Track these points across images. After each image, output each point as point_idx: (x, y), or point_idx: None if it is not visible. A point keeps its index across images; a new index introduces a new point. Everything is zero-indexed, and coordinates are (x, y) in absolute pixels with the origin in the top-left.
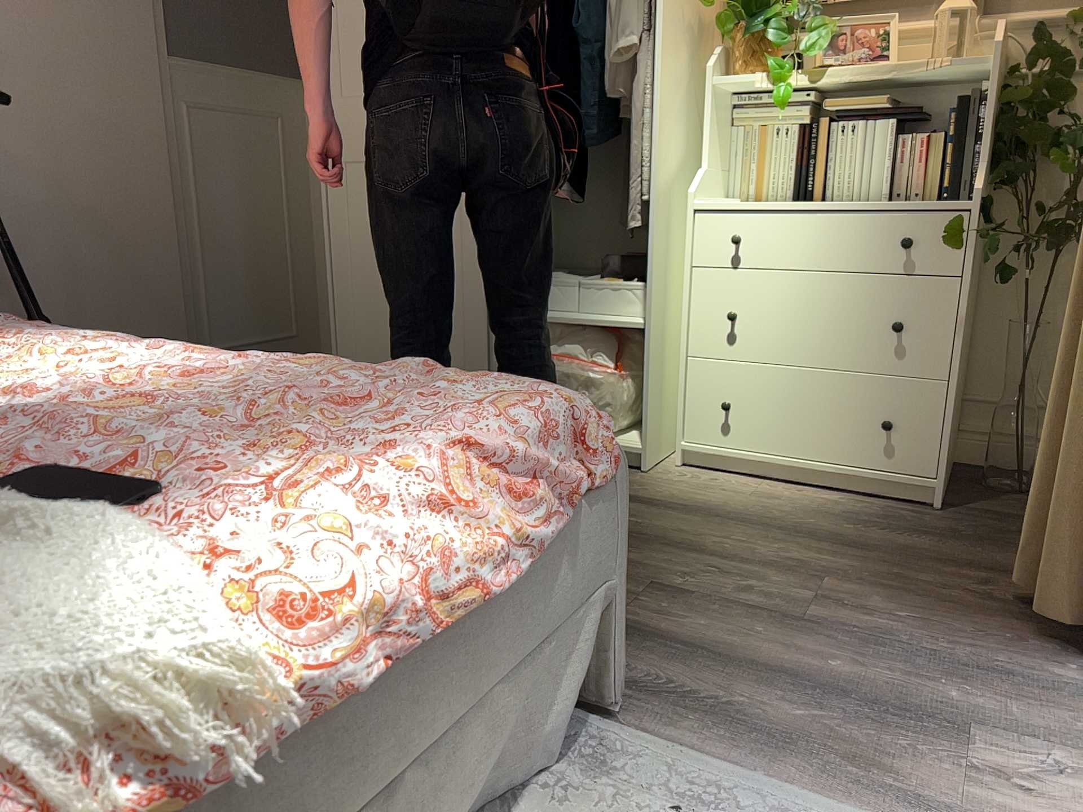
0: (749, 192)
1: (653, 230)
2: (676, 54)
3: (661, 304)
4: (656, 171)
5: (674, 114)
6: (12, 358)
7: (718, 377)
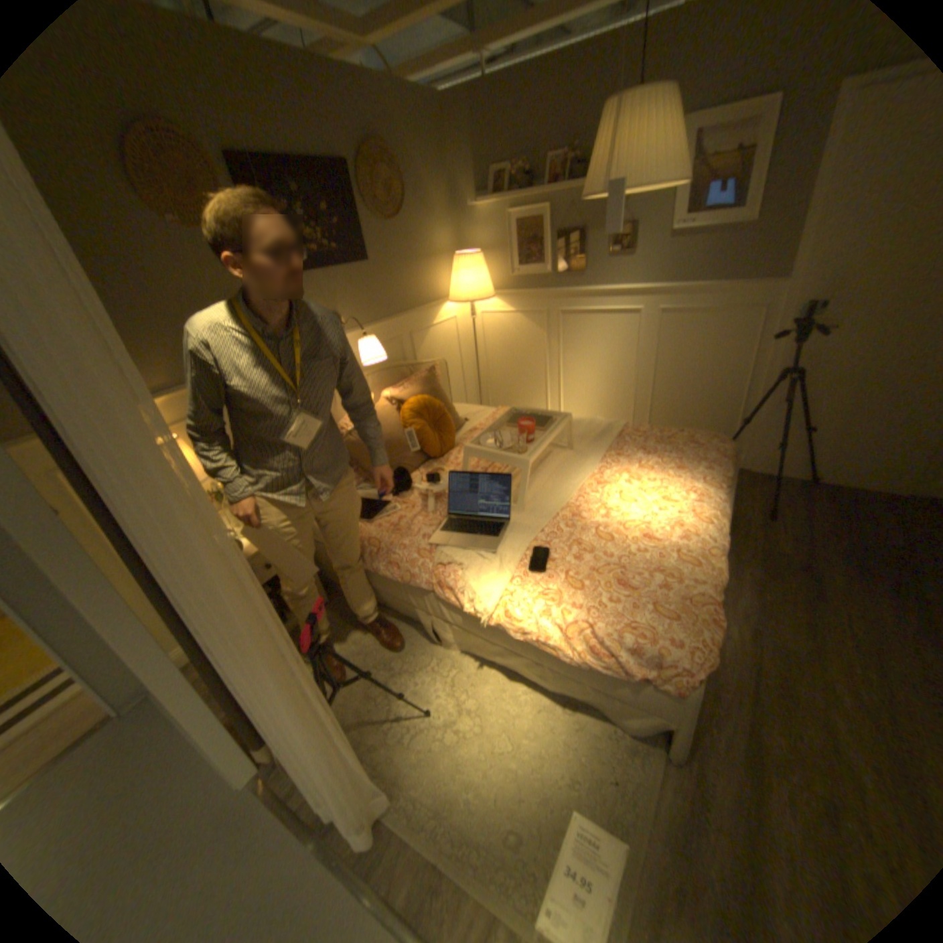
0: None
1: None
2: None
3: None
4: None
5: None
6: (657, 488)
7: None
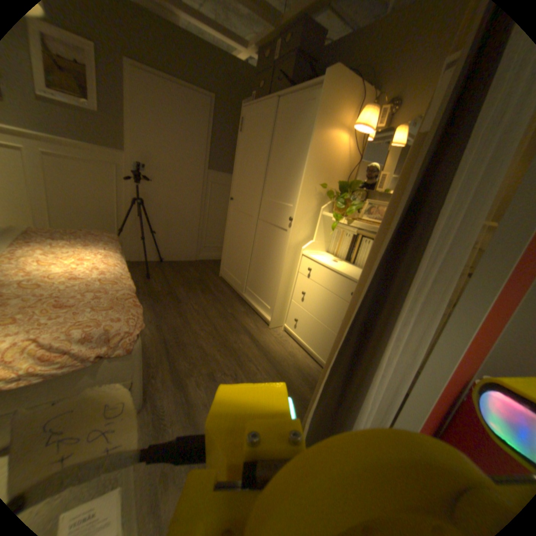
0: (334, 251)
1: (286, 256)
2: (310, 201)
3: (286, 279)
4: (290, 238)
5: (305, 220)
6: (71, 254)
7: (297, 309)
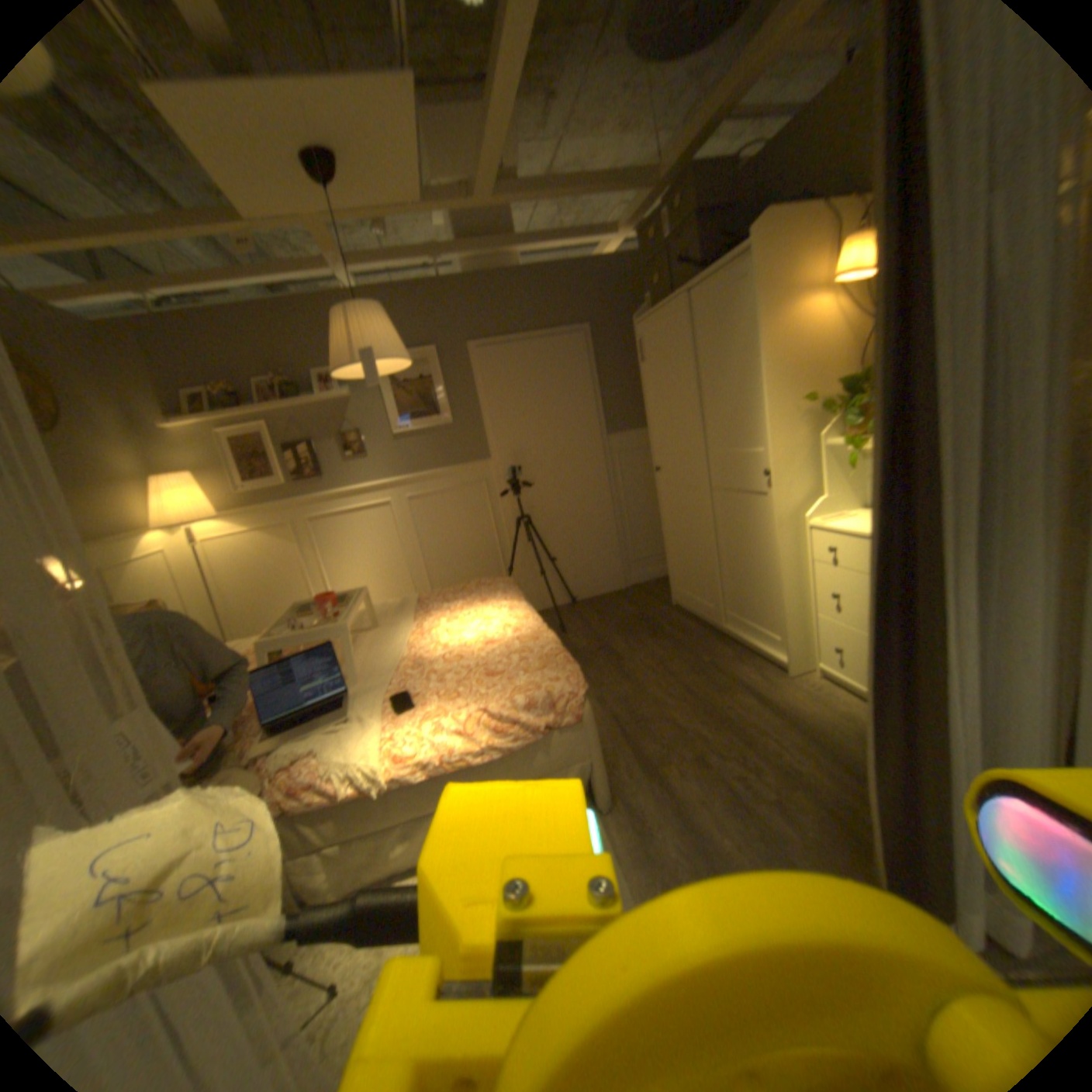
0: None
1: (780, 540)
2: (794, 432)
3: (795, 580)
4: (777, 507)
5: (796, 468)
6: (474, 616)
7: (834, 630)
